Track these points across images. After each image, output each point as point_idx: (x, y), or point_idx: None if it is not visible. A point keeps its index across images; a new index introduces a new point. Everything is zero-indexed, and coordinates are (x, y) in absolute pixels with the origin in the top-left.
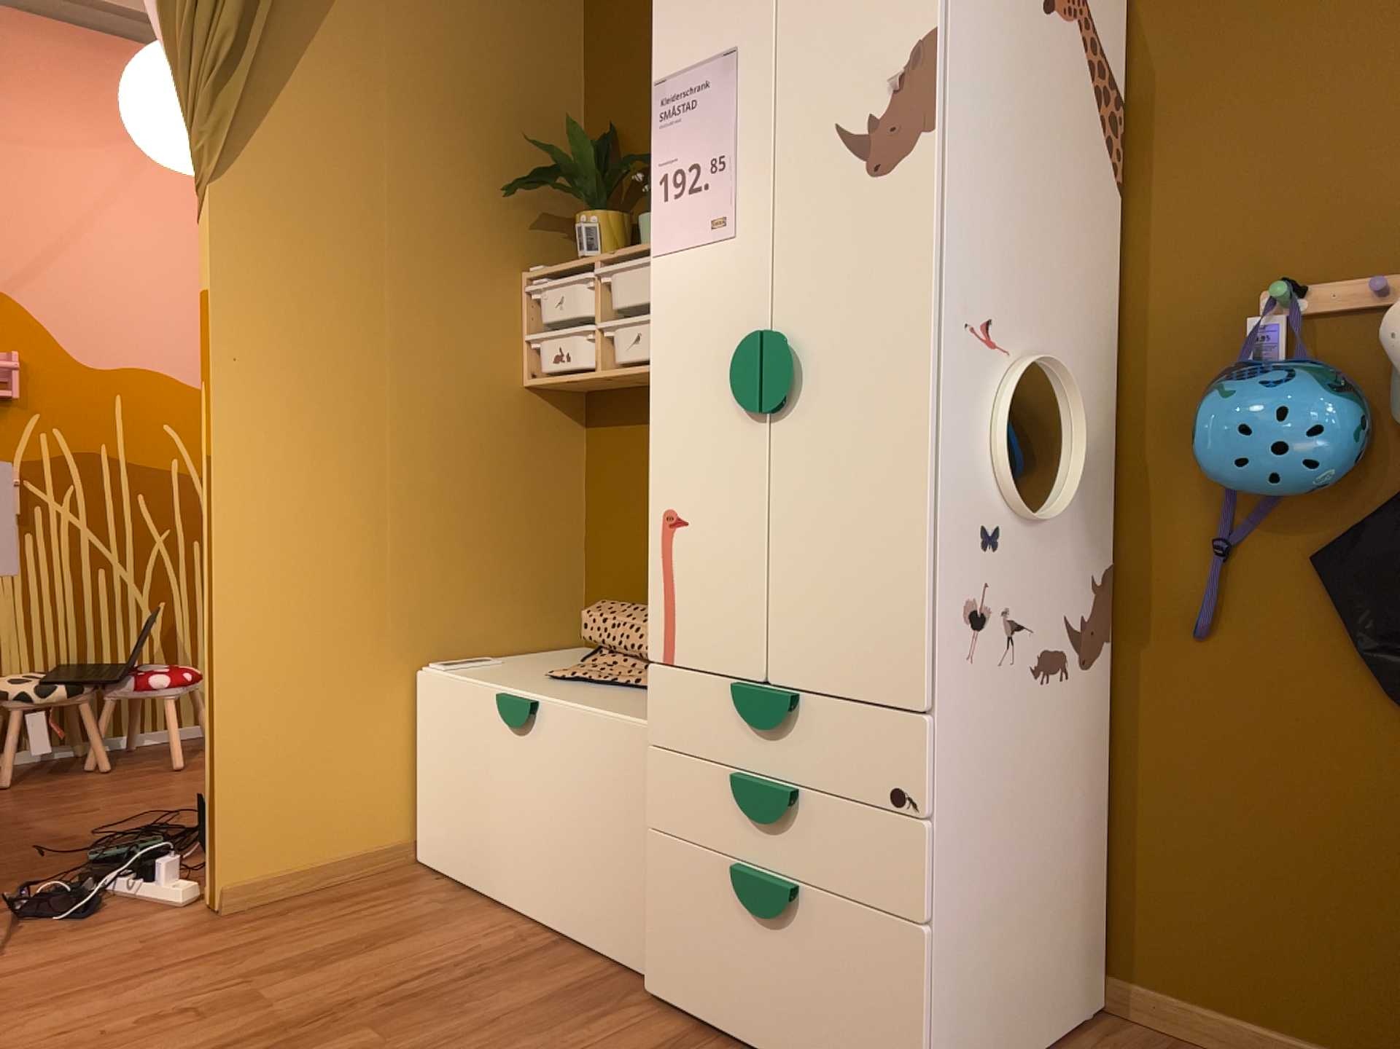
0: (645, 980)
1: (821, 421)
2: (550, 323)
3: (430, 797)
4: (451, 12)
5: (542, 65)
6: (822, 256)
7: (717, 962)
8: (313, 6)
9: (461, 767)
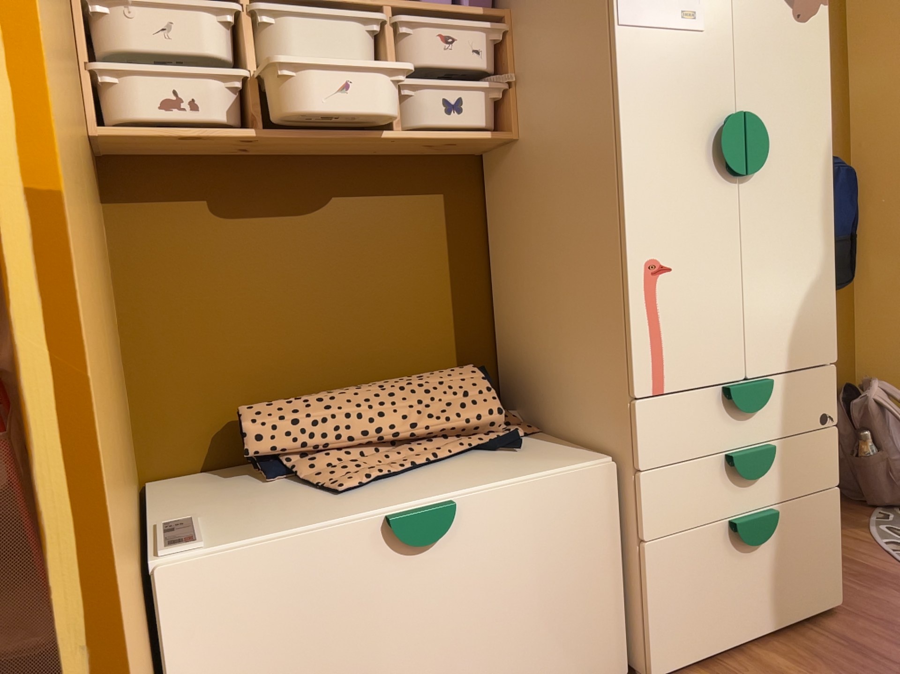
0: (654, 669)
1: (773, 185)
2: (131, 56)
3: None
4: None
5: None
6: (769, 67)
7: (717, 603)
8: None
9: (302, 652)
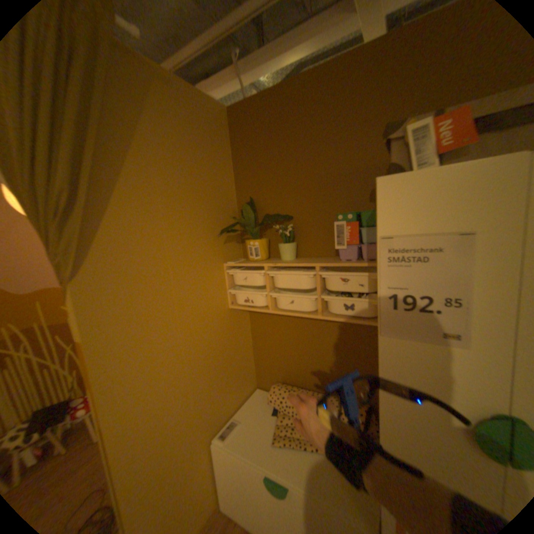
0: None
1: None
2: (240, 284)
3: (225, 492)
4: (182, 154)
5: (219, 172)
6: None
7: None
8: (112, 160)
9: (243, 490)
